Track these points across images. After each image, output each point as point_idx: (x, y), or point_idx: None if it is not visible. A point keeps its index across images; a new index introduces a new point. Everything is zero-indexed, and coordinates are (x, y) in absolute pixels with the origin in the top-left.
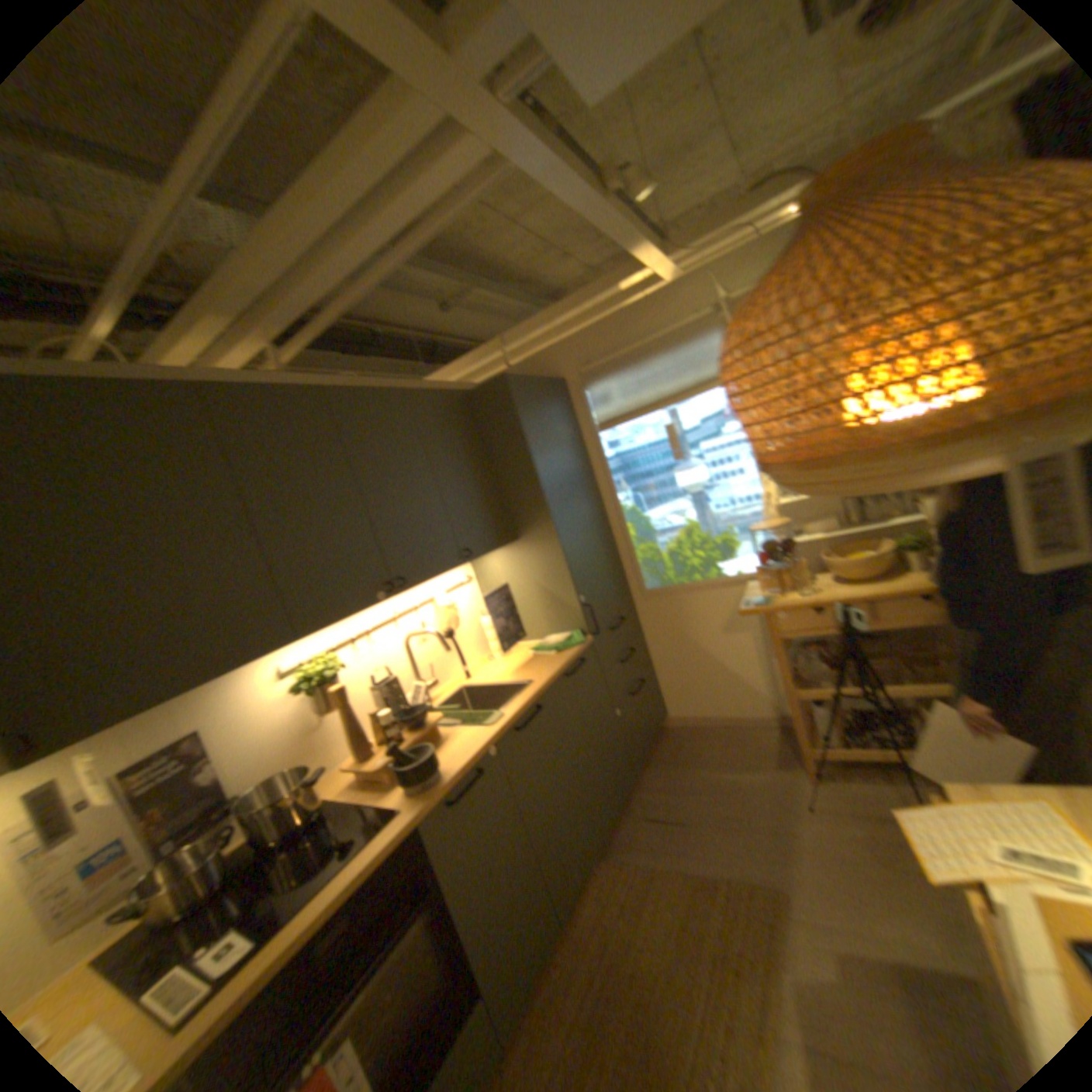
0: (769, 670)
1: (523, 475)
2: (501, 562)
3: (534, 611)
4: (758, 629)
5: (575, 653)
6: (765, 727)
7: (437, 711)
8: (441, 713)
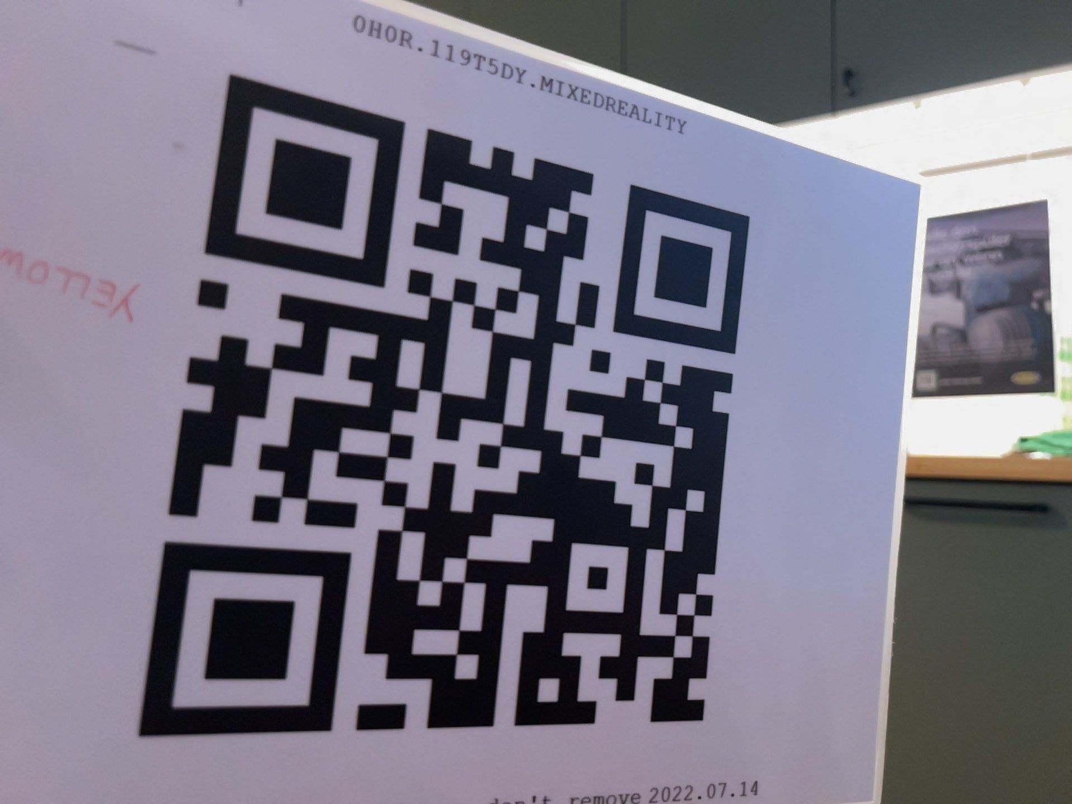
0: None
1: None
2: None
3: None
4: None
5: (1036, 470)
6: None
7: None
8: None
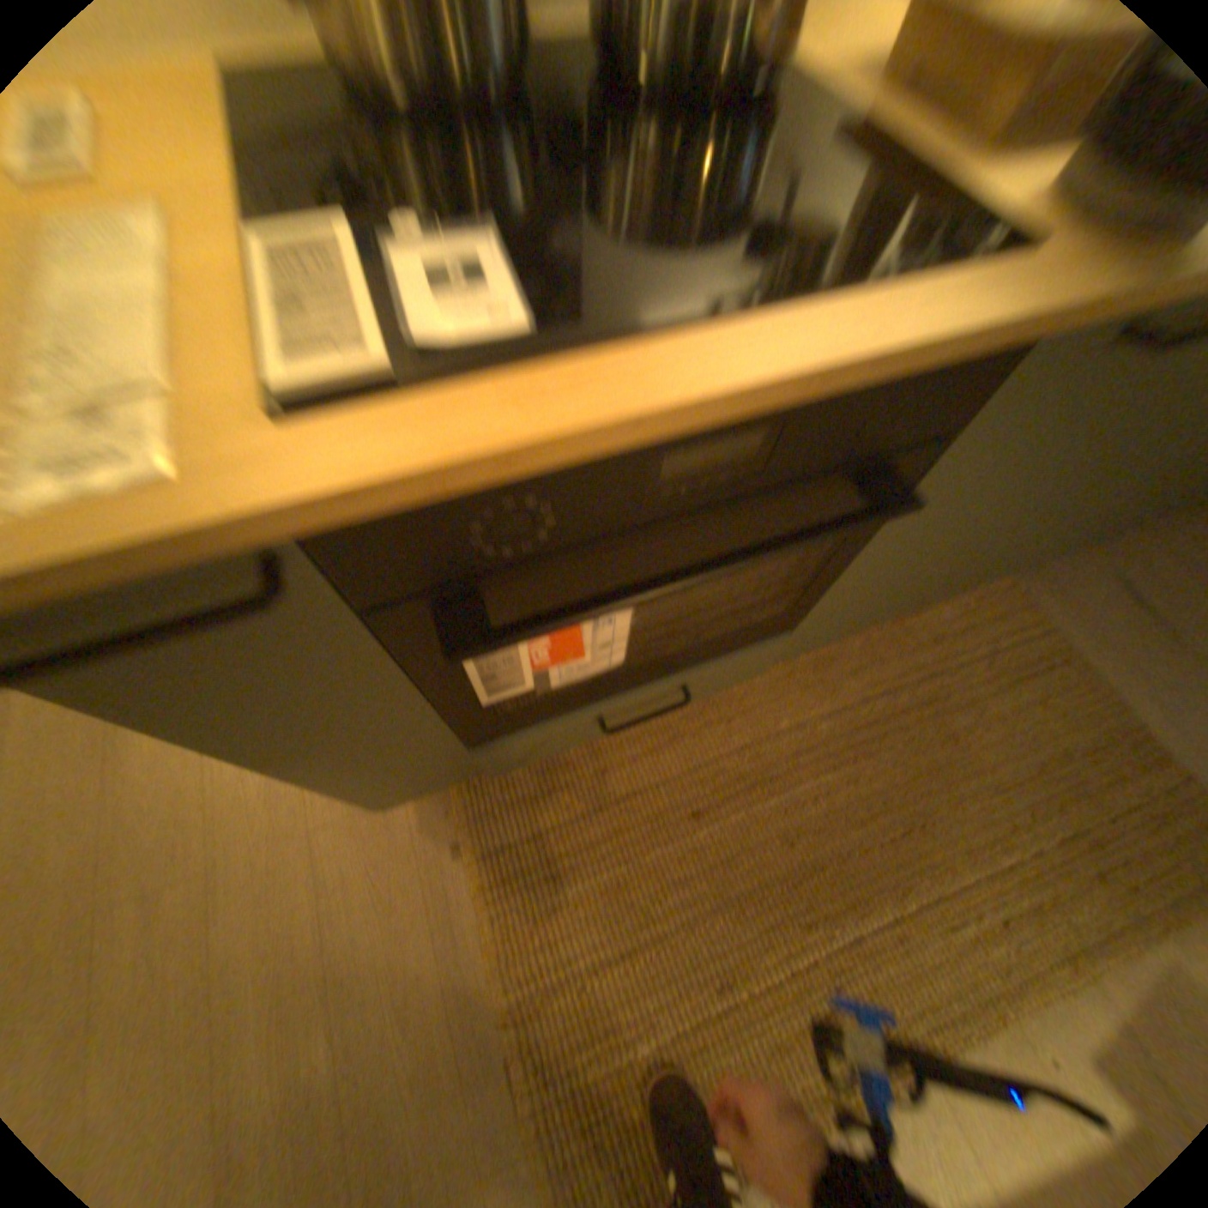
0: None
1: None
2: None
3: None
4: None
5: None
6: None
7: None
8: None
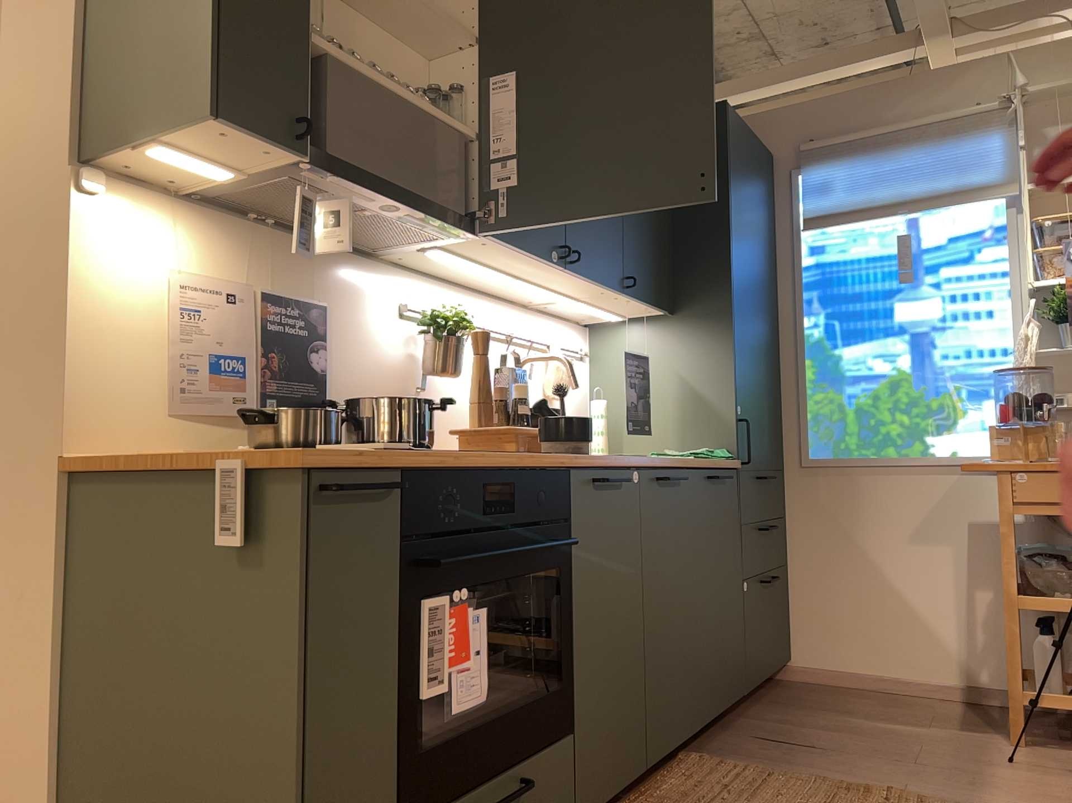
0: (968, 606)
1: (710, 228)
2: (639, 340)
3: (665, 414)
4: (964, 540)
5: (721, 464)
6: (942, 696)
7: None
8: None
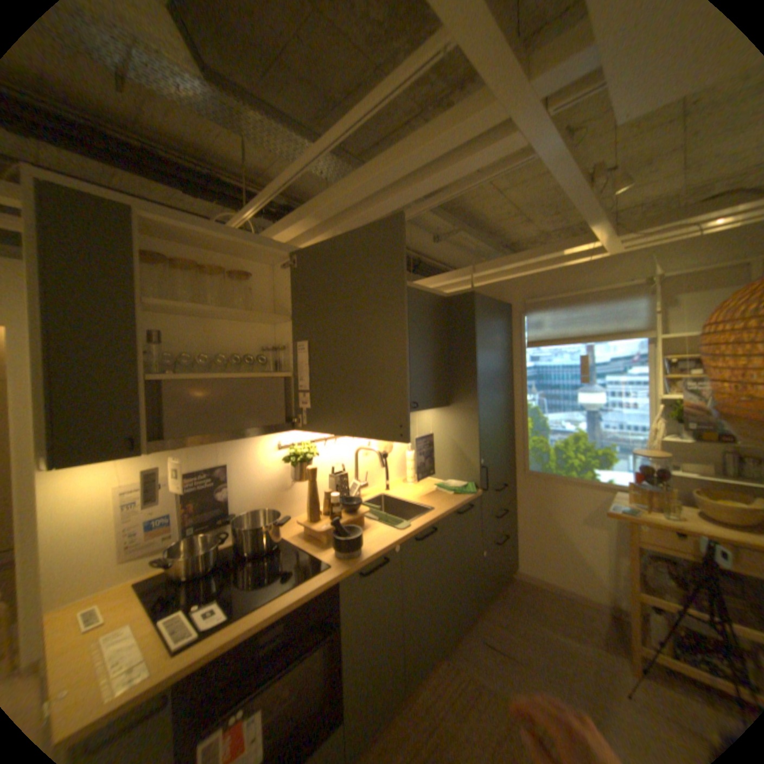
0: (615, 566)
1: (465, 363)
2: (431, 417)
3: (443, 458)
4: (614, 531)
5: (467, 499)
6: (598, 610)
7: (363, 504)
8: (365, 507)
